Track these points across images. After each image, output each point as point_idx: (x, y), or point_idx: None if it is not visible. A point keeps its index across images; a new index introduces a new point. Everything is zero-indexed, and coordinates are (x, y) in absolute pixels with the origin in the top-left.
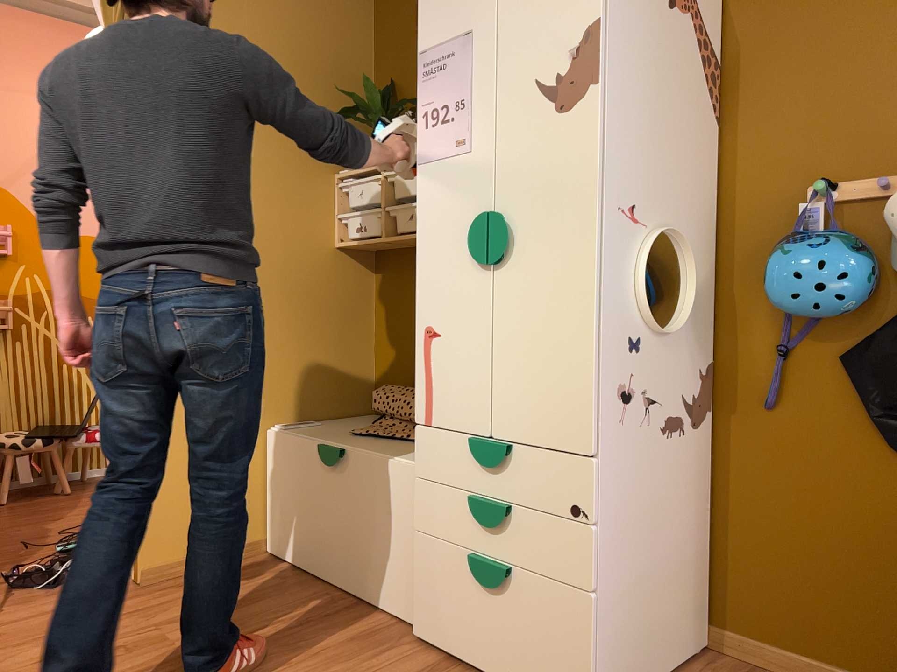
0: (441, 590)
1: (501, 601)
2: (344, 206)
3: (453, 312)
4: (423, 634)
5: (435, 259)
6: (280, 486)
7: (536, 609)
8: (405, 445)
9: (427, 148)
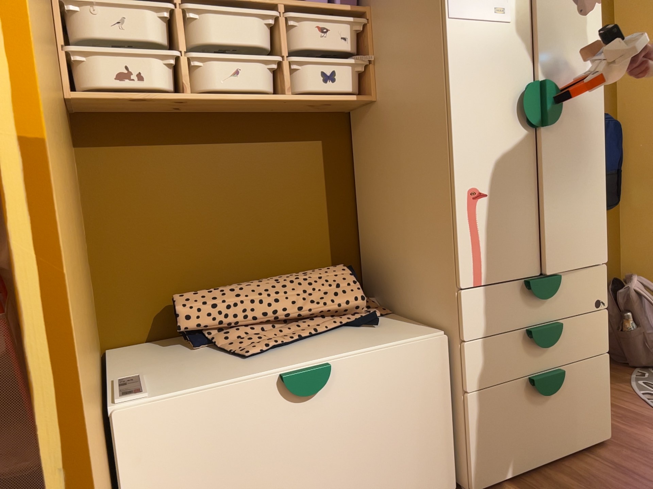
0: (501, 428)
1: (553, 398)
2: (63, 36)
3: (499, 172)
4: (485, 481)
5: (476, 121)
6: (171, 488)
7: (577, 385)
8: (337, 337)
9: (460, 4)
